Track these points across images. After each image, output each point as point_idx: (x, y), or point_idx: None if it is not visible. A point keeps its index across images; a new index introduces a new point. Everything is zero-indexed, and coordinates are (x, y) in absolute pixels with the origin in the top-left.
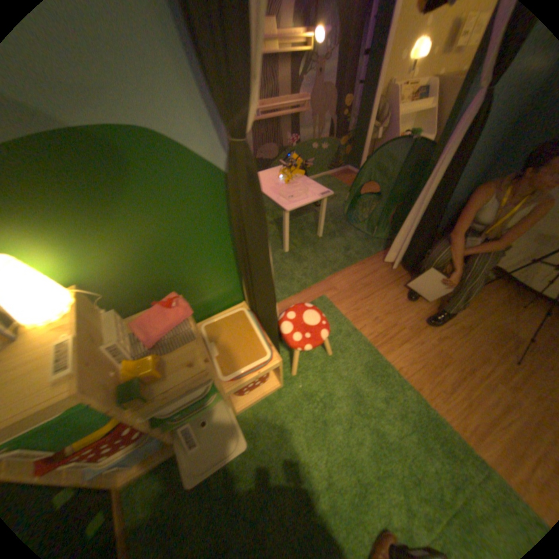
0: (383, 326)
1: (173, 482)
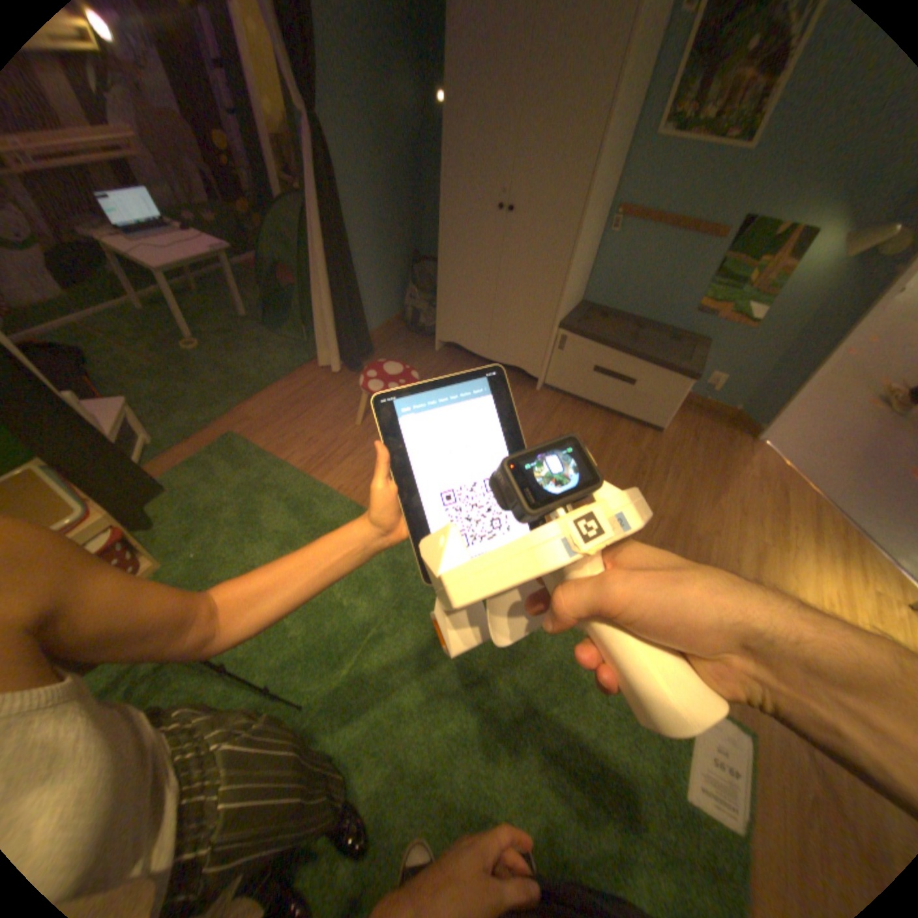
0: (319, 446)
1: None
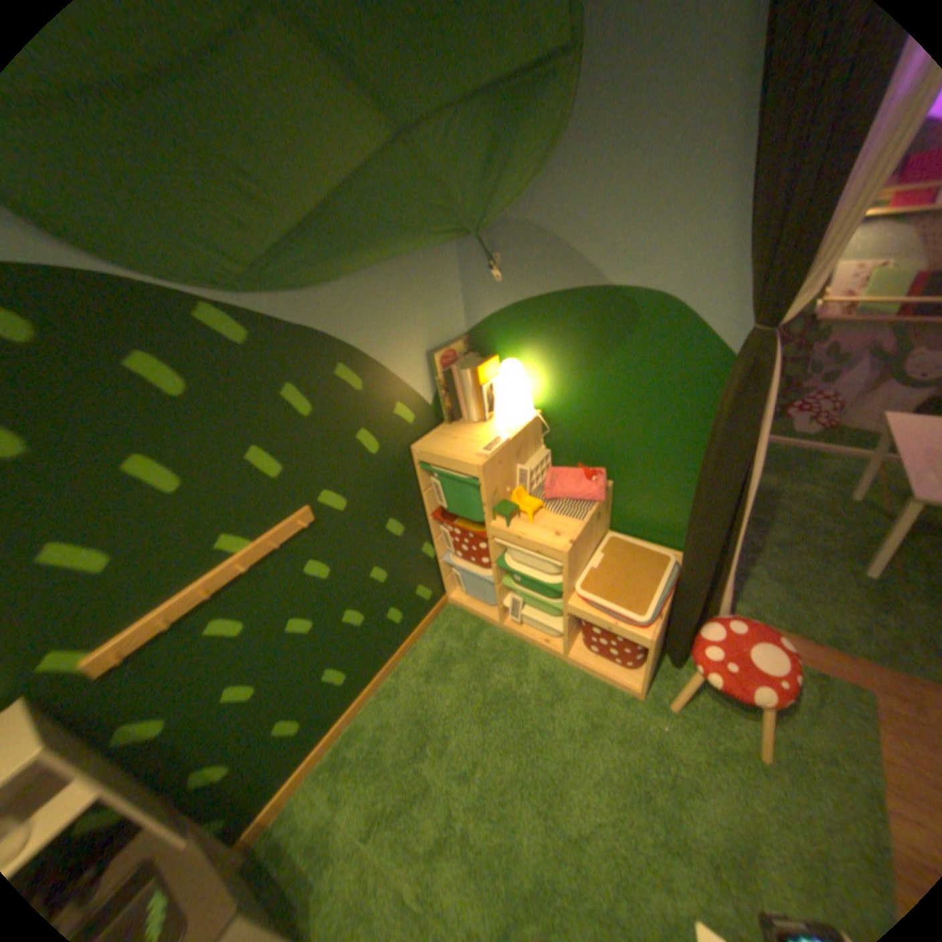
0: None
1: (474, 641)
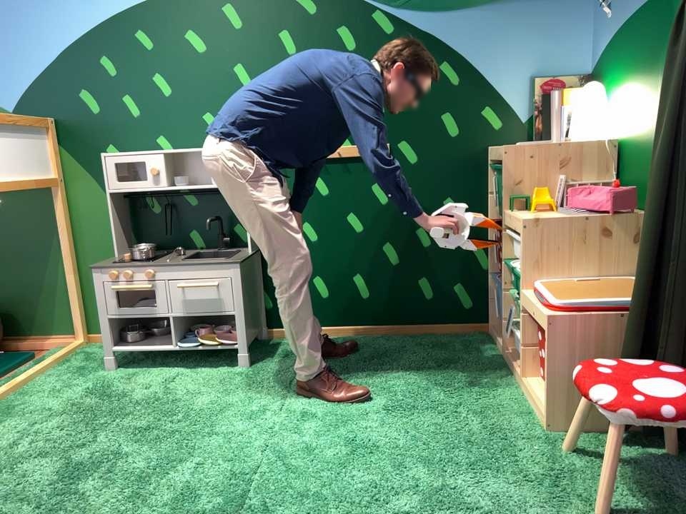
0: None
1: (473, 351)
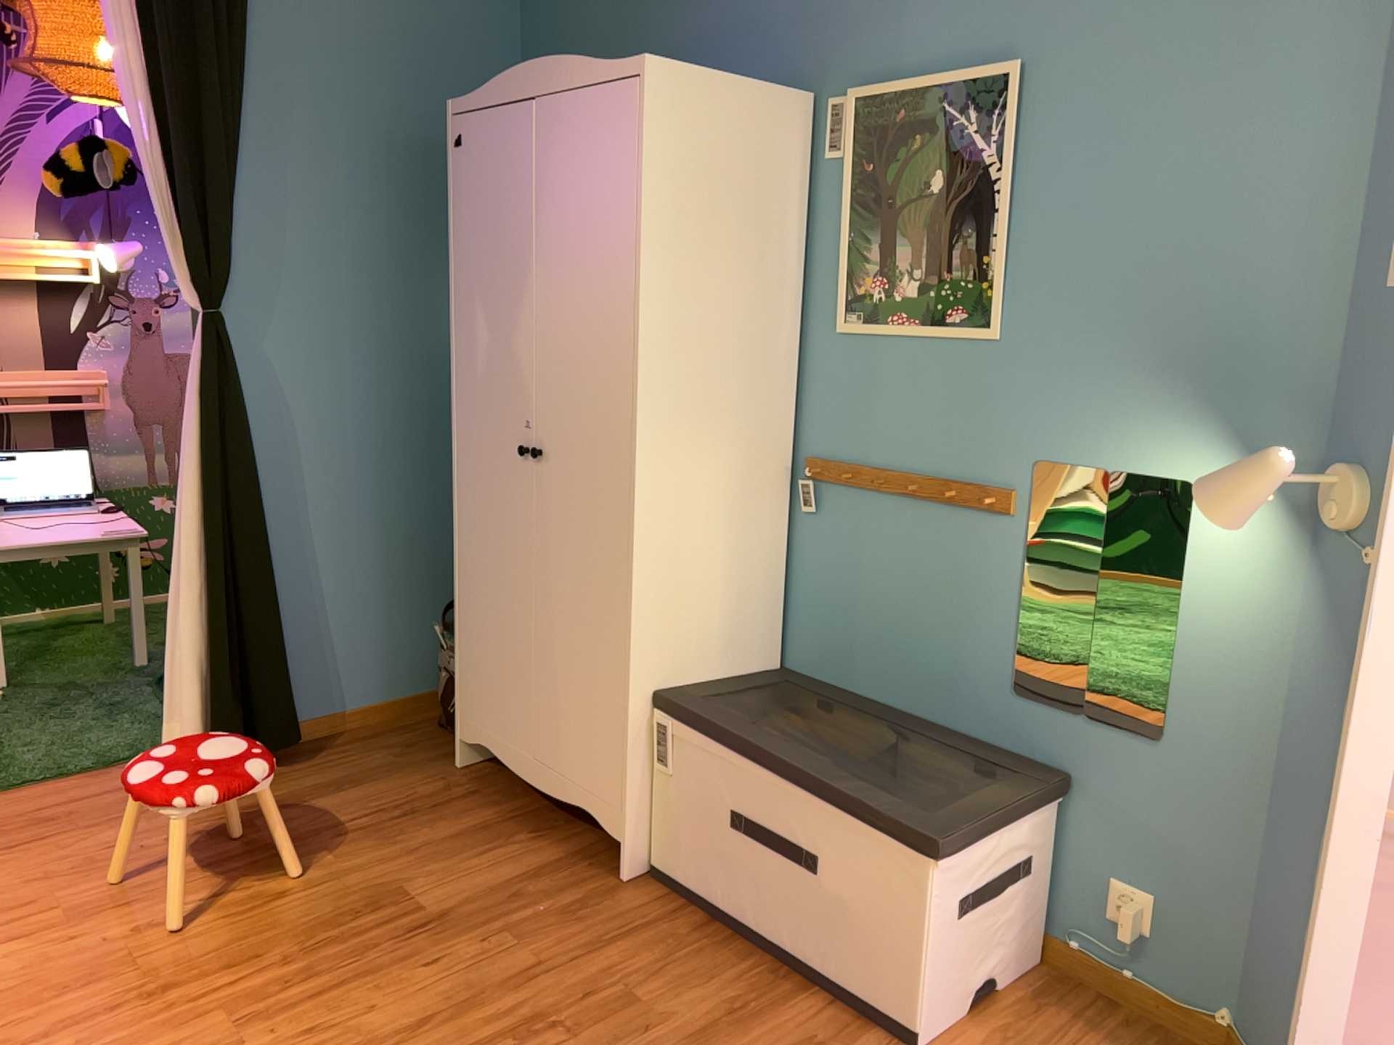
0: None
1: None
